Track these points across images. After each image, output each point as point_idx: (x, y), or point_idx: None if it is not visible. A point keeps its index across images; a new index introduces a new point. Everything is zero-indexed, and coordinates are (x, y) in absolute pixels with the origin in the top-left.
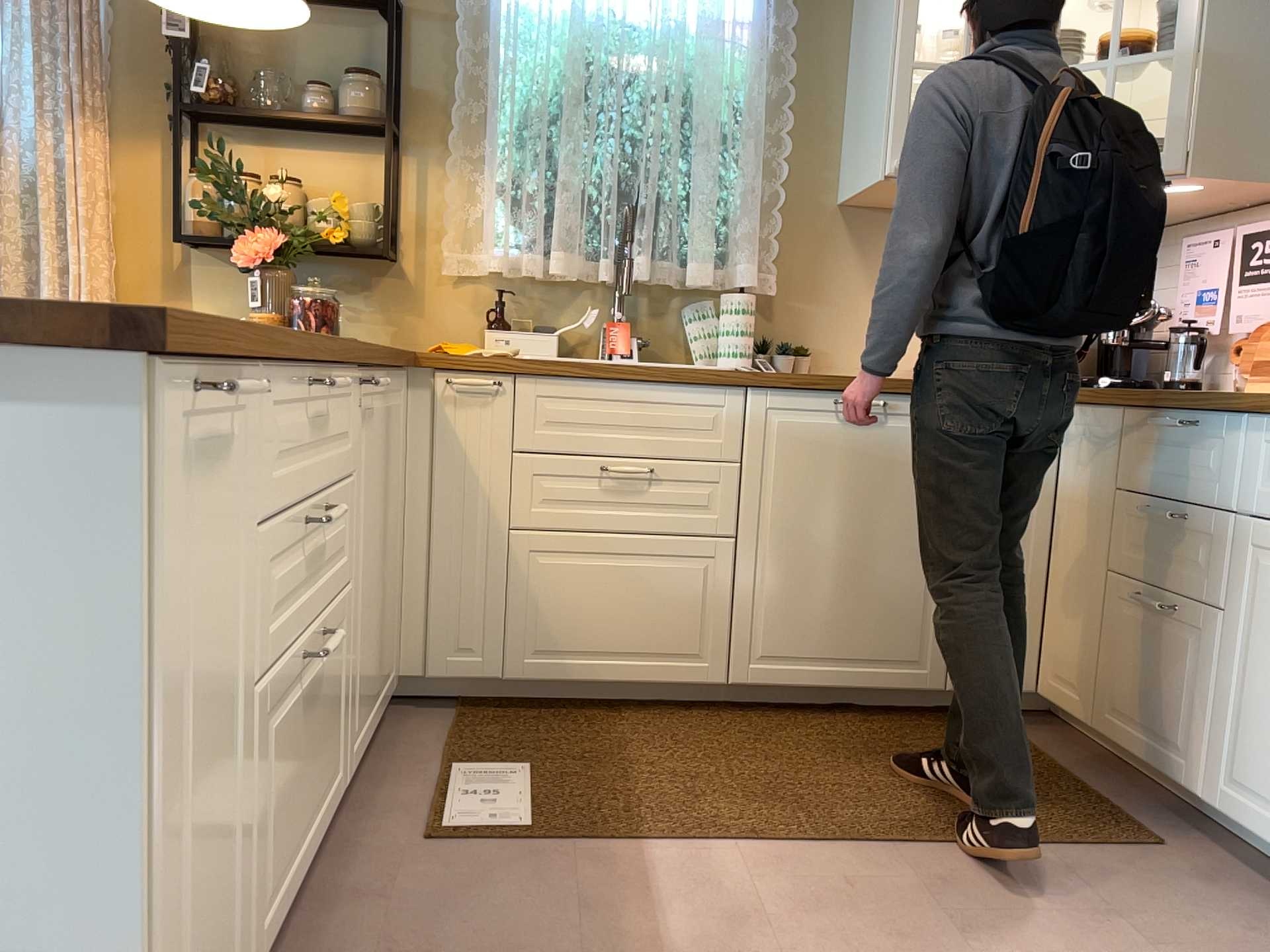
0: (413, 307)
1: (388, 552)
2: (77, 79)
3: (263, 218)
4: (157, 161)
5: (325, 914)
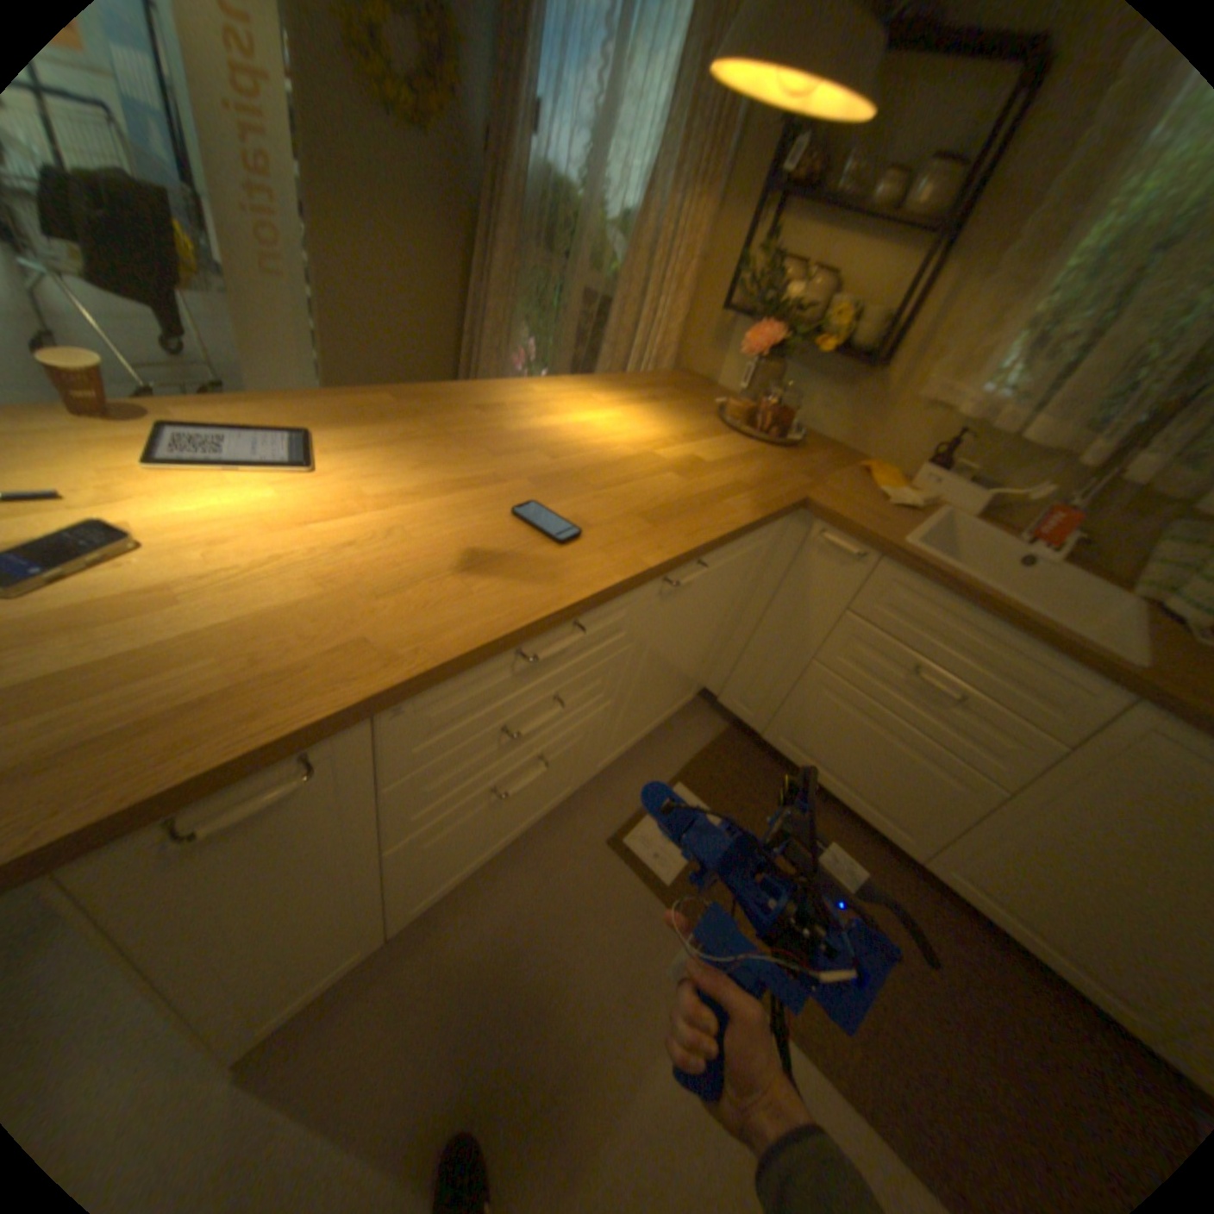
0: (880, 414)
1: (706, 643)
2: (707, 143)
3: (779, 310)
4: (745, 225)
5: (519, 863)
